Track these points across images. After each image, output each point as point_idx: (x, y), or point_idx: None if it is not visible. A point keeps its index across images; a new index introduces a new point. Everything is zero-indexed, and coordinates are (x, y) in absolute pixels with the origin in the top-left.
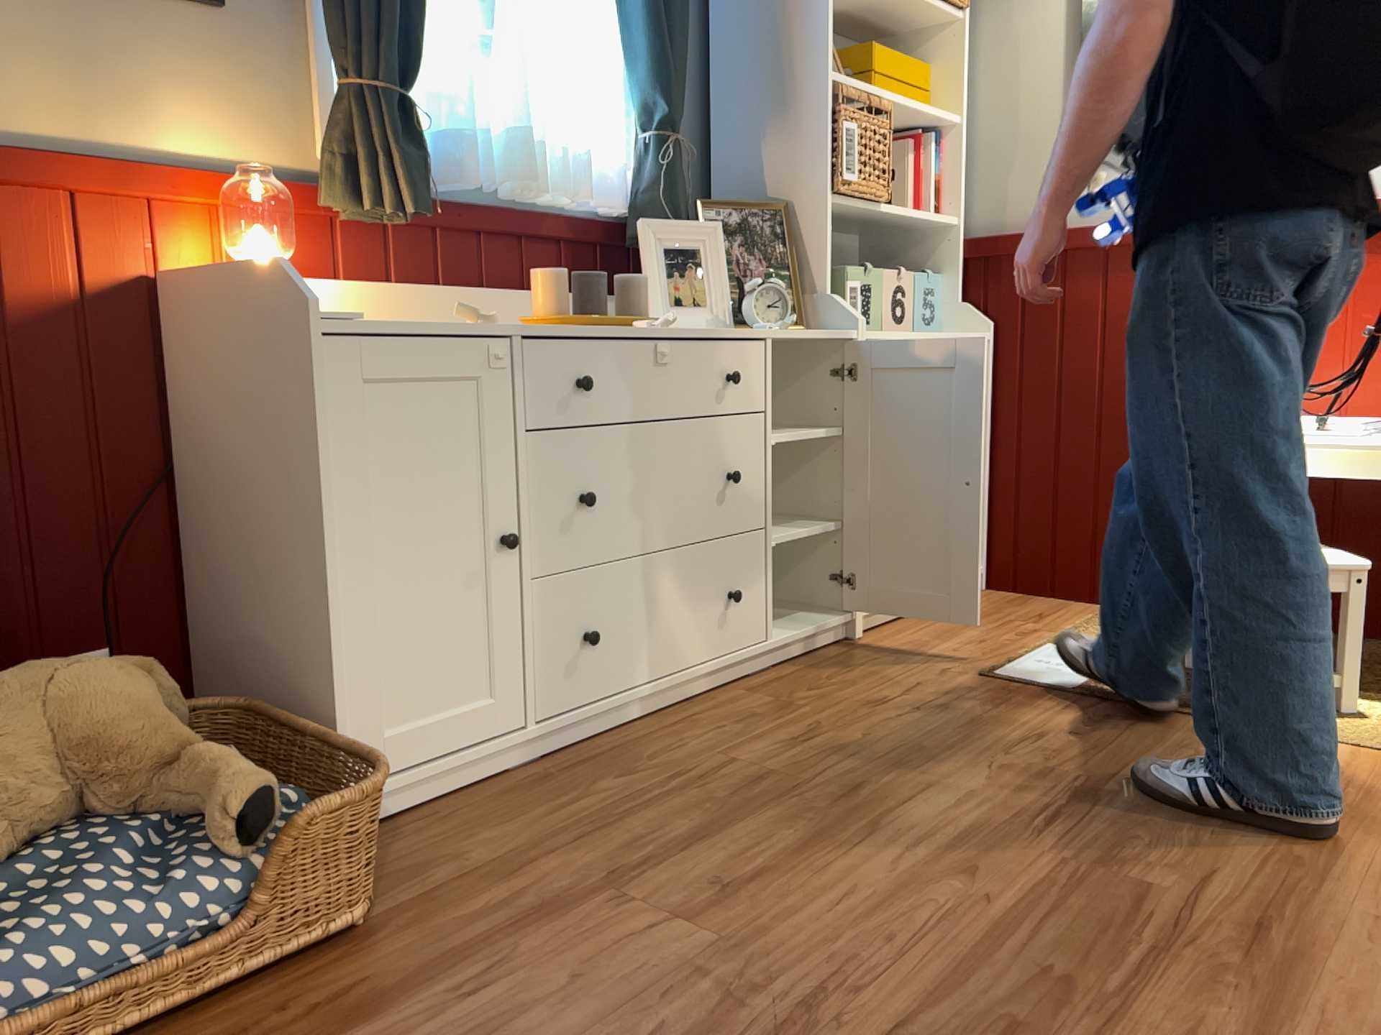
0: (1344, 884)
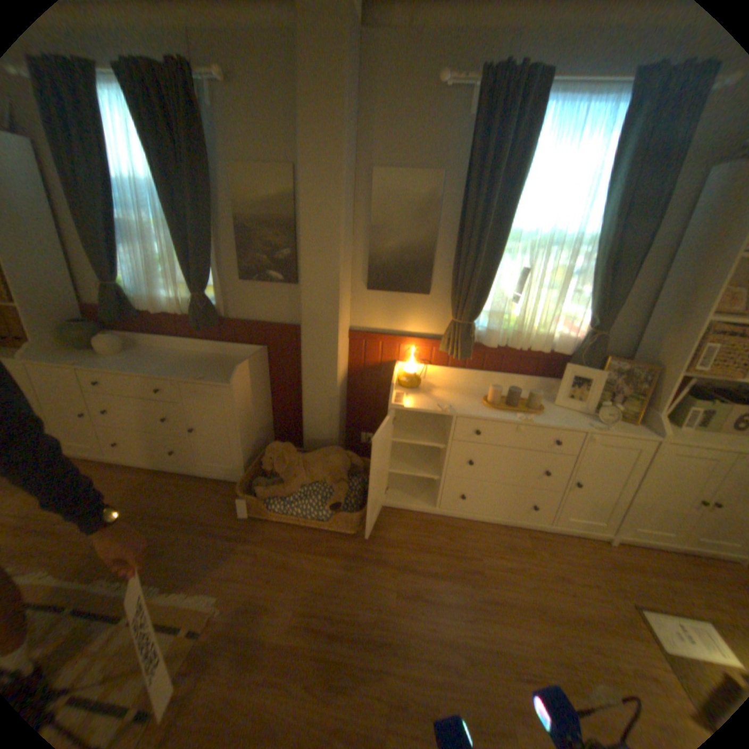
0: None
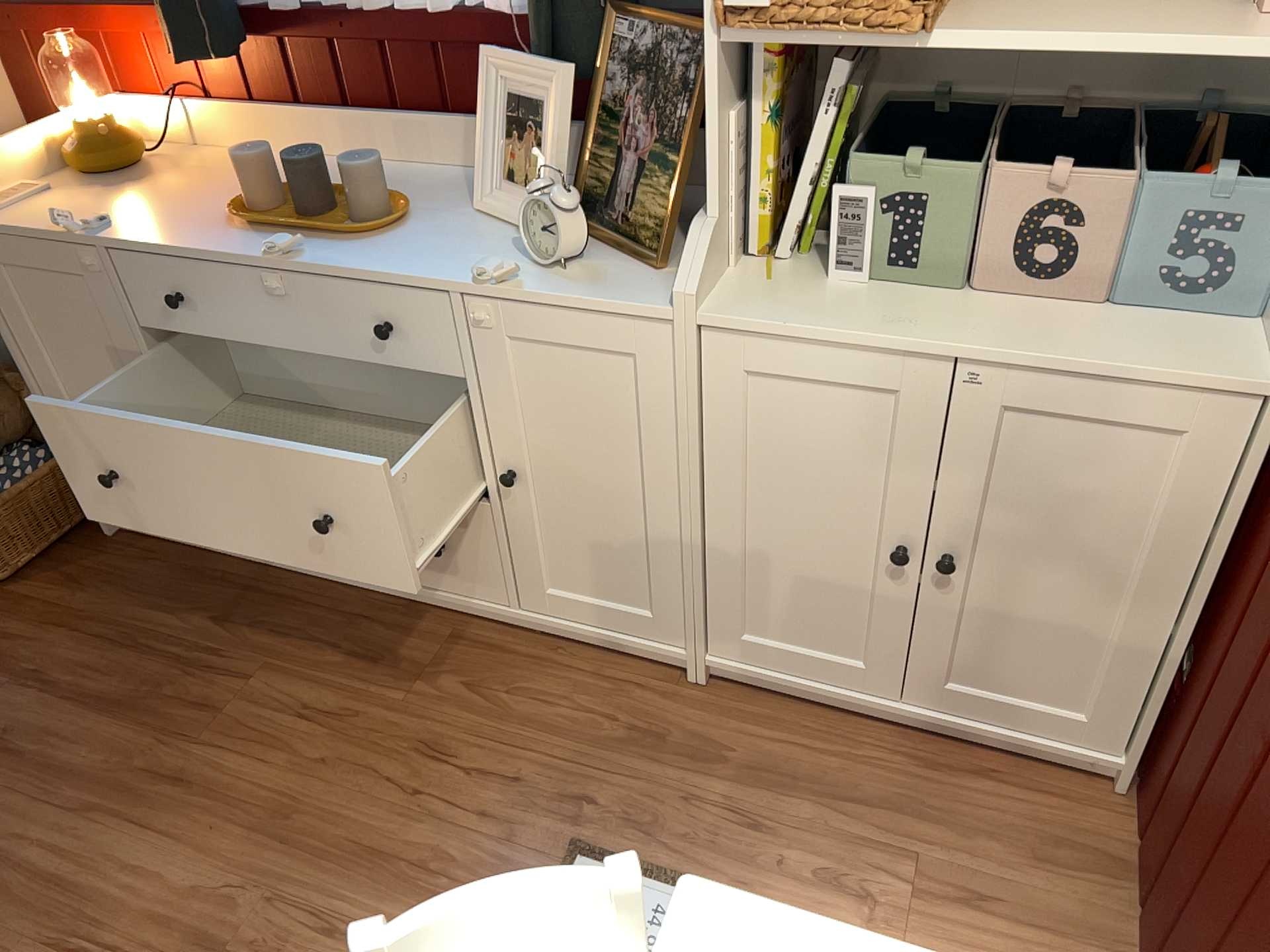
0: None
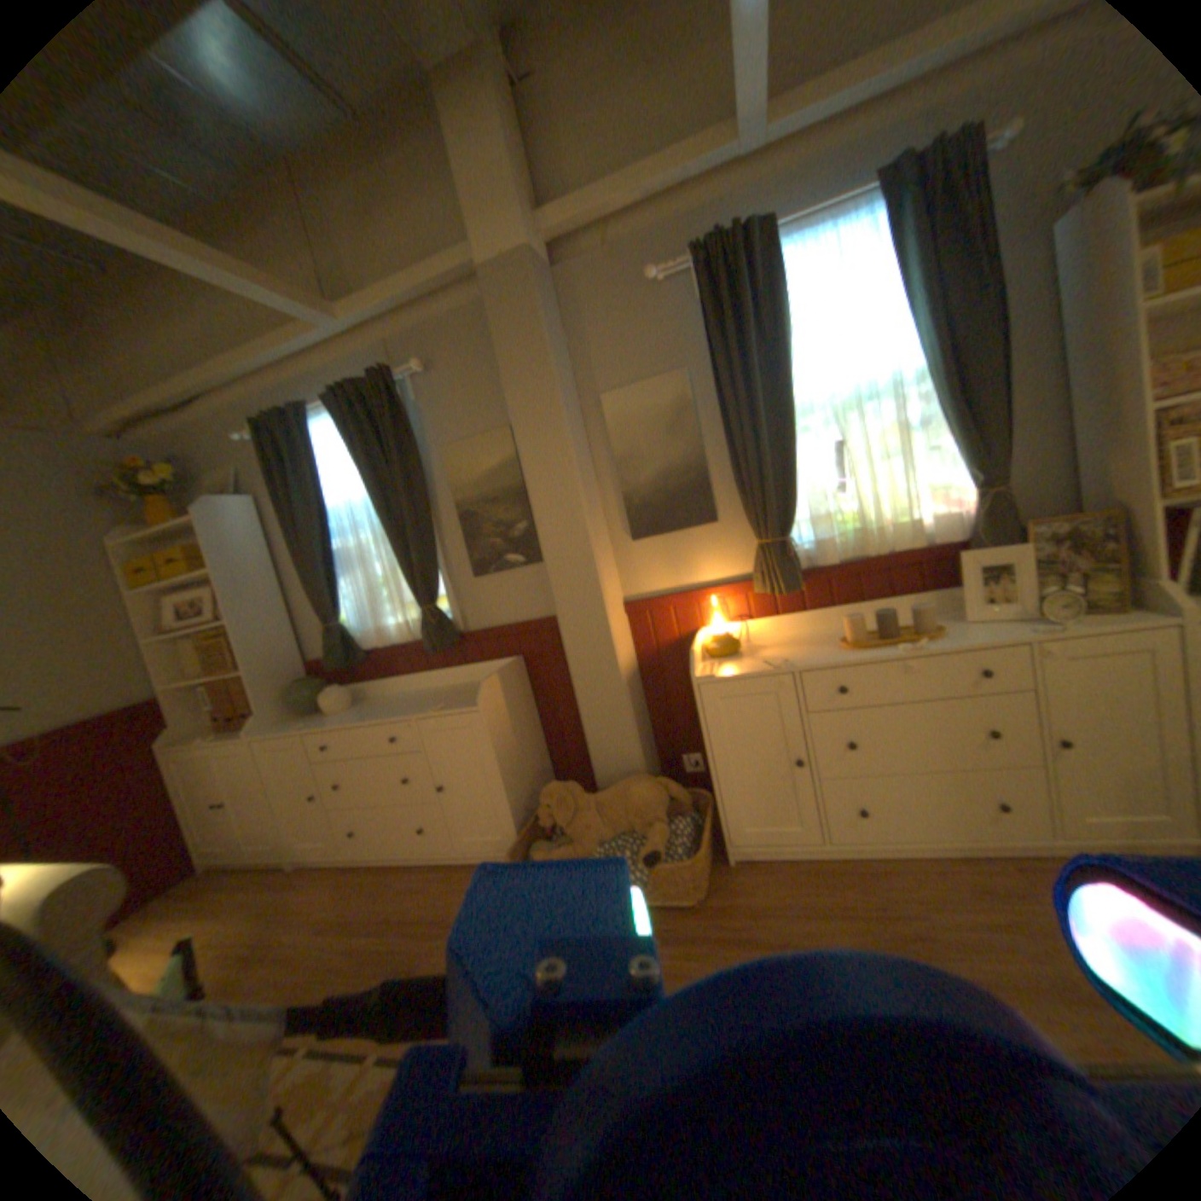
0: None
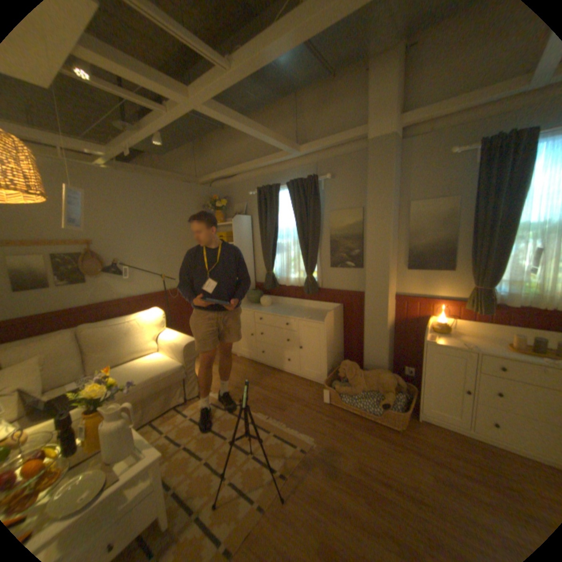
0: None
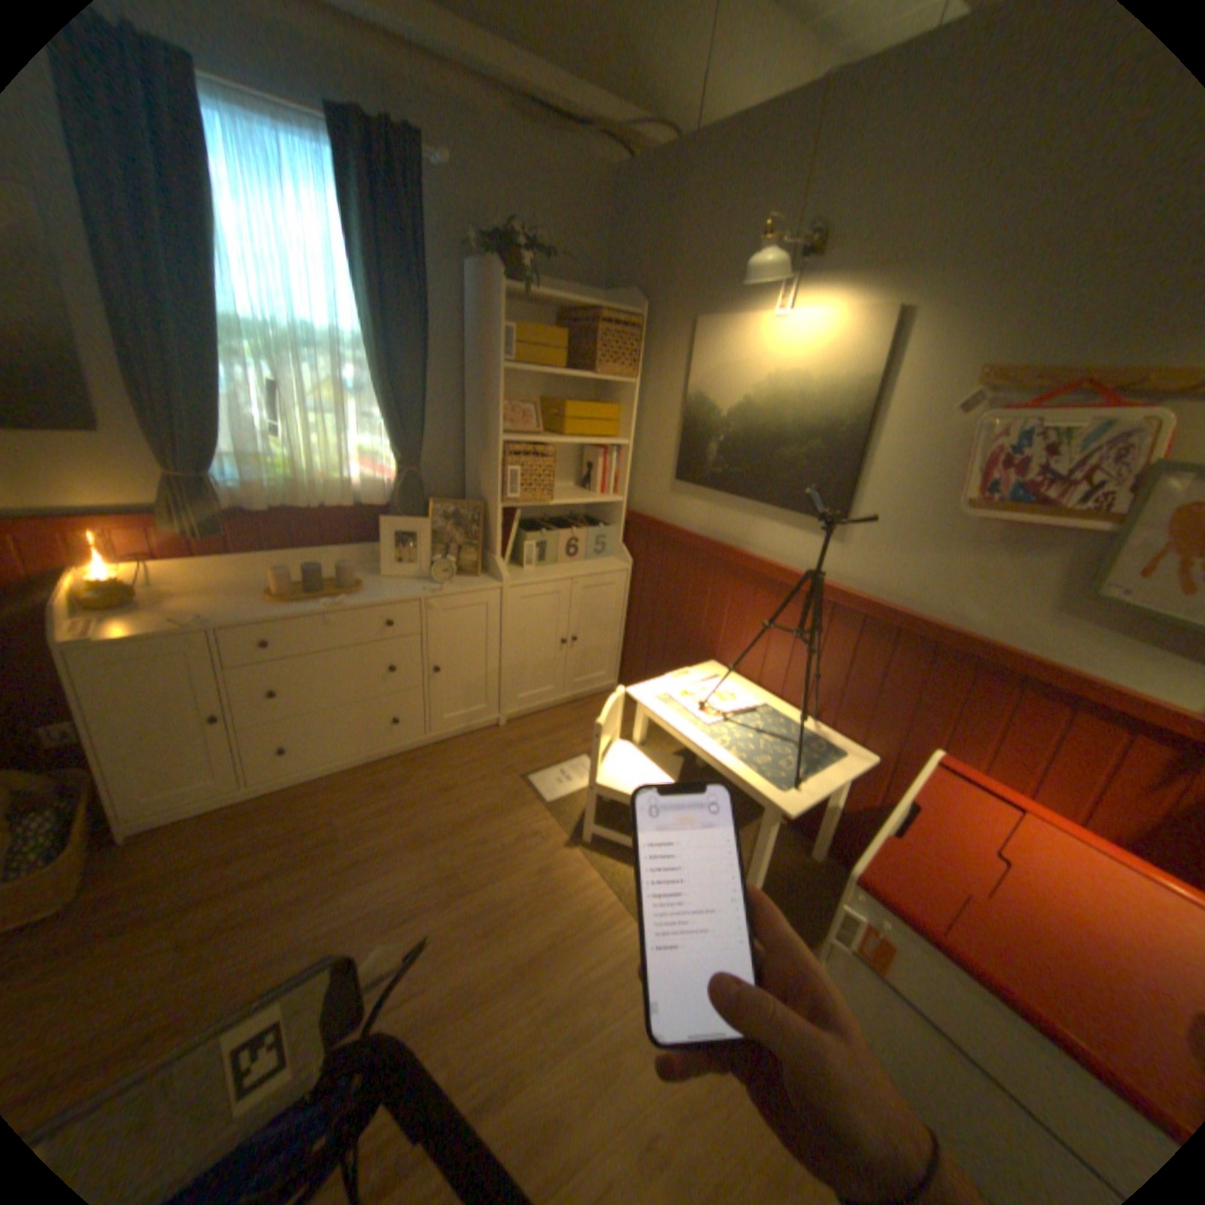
0: (467, 1026)
